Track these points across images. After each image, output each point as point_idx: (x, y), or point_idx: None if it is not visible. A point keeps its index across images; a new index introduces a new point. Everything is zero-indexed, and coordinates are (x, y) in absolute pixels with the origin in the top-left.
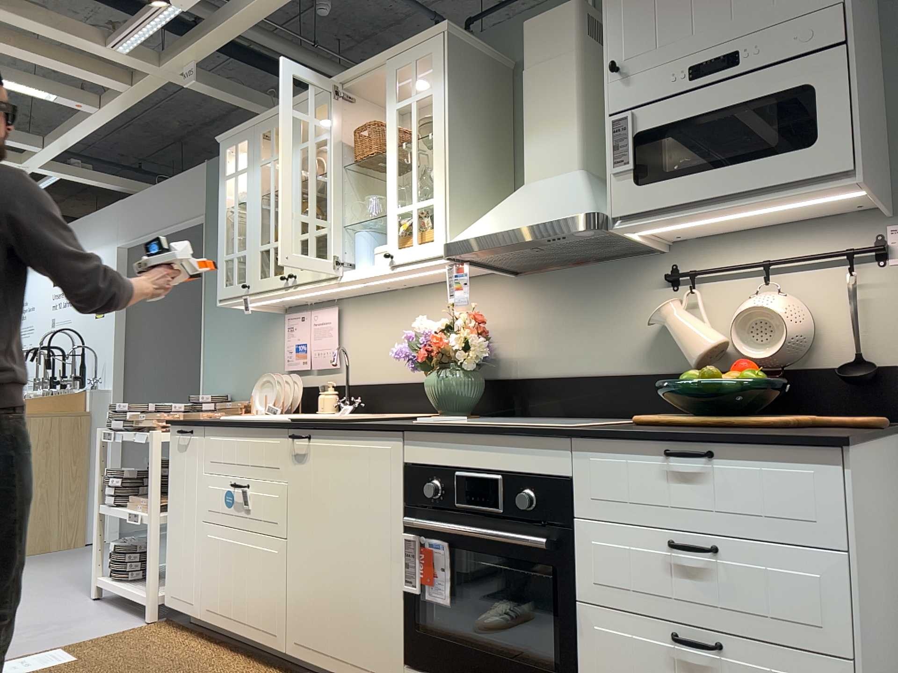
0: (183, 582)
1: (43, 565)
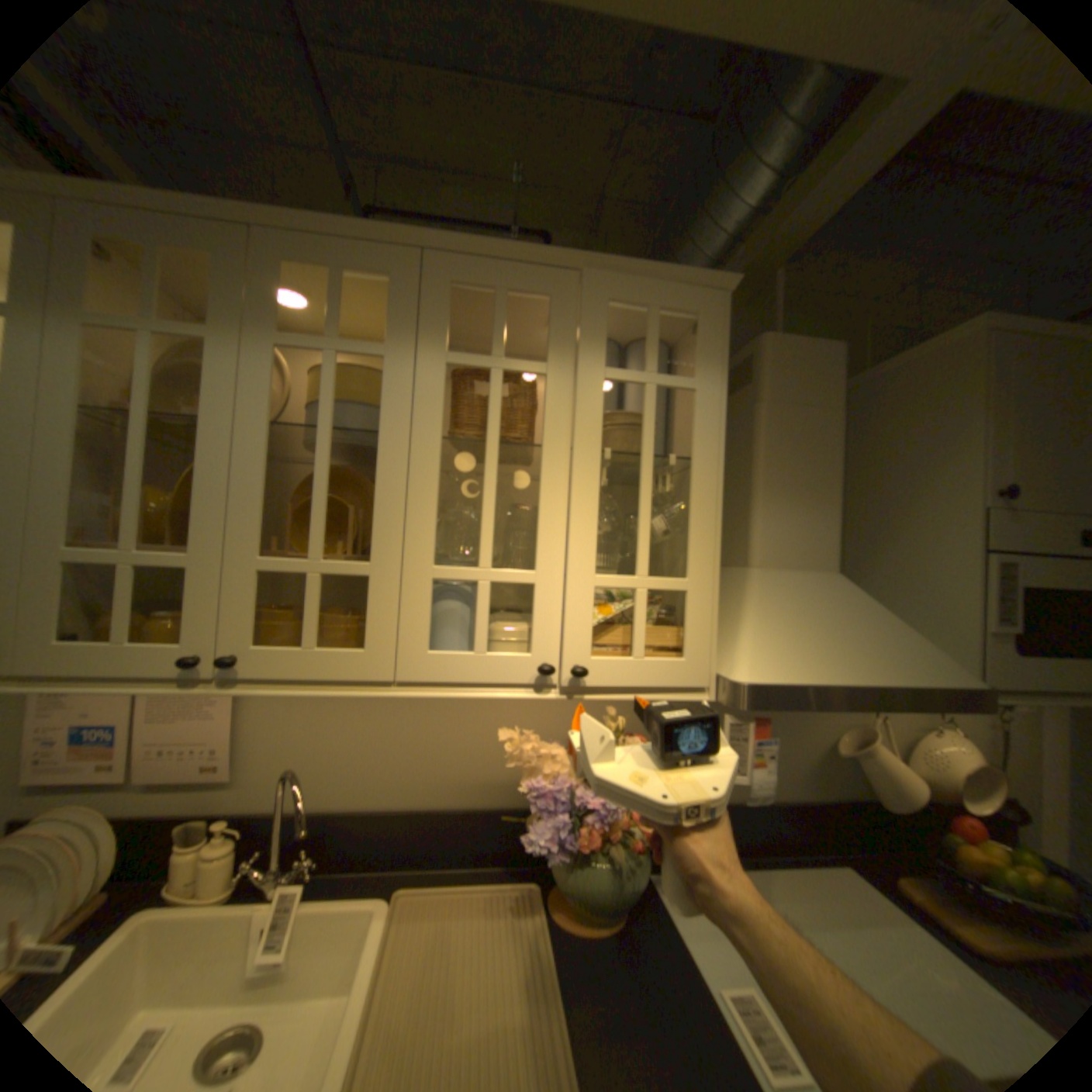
0: None
1: None
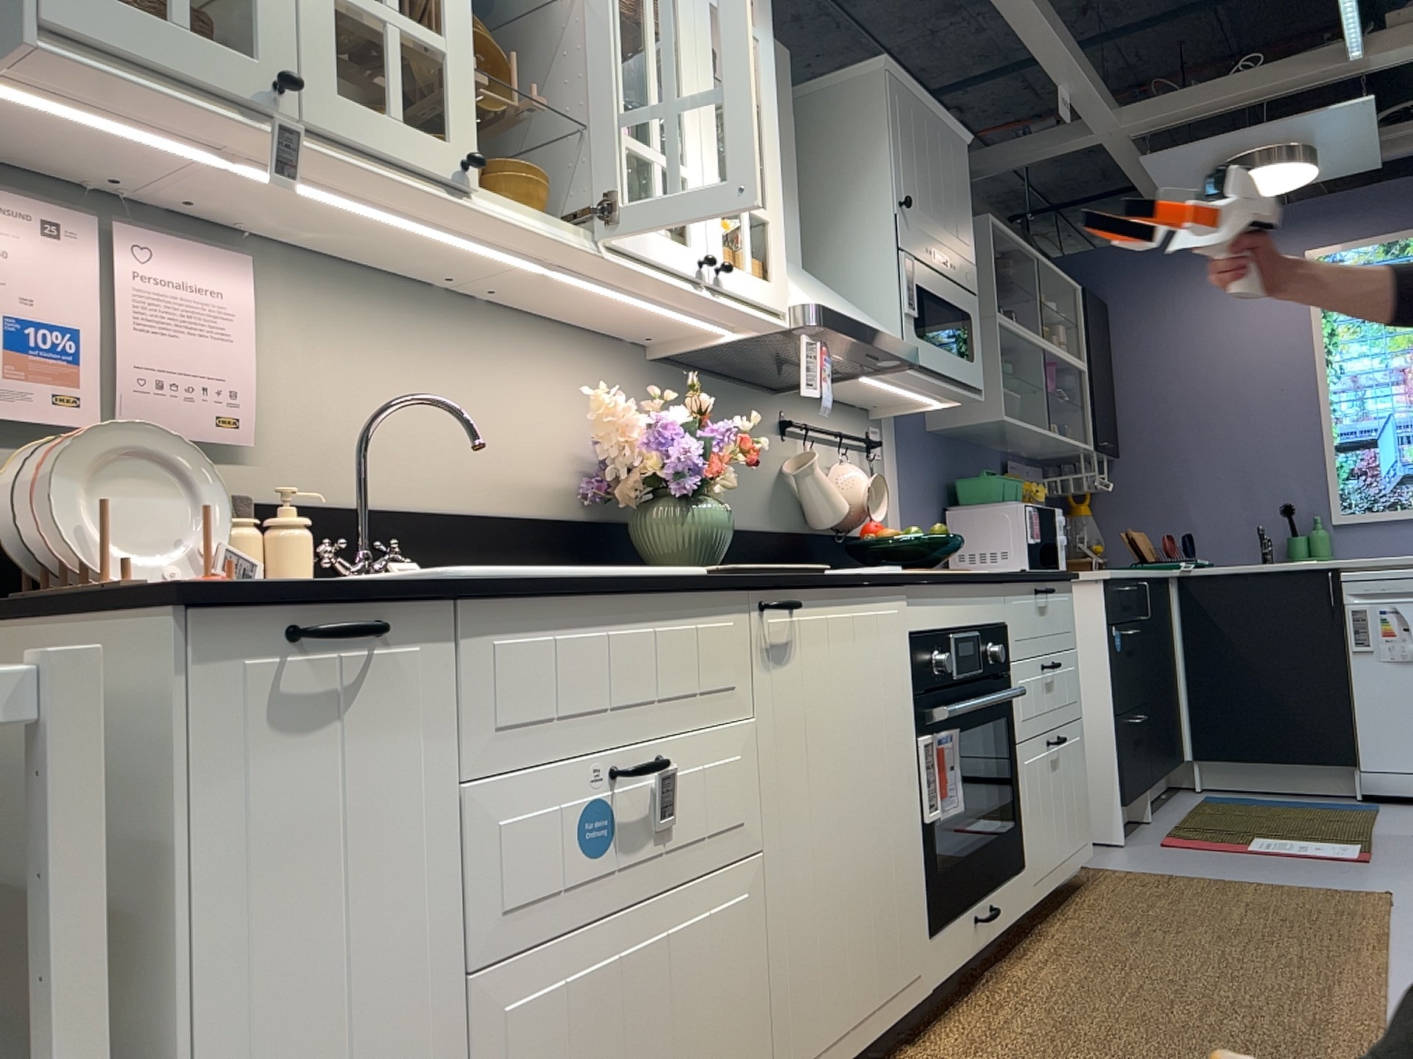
0: None
1: None
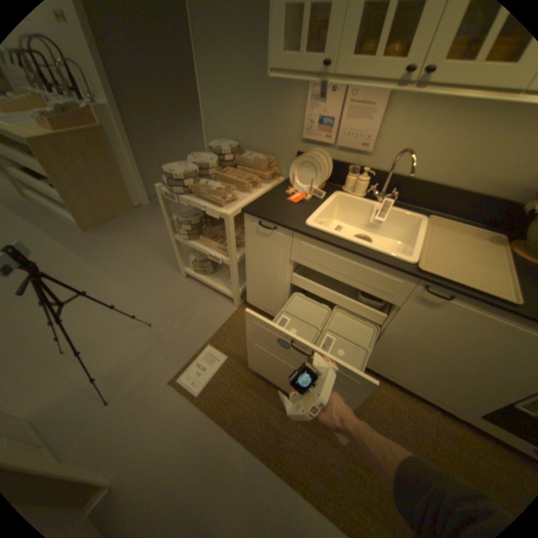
0: (265, 301)
1: (125, 235)
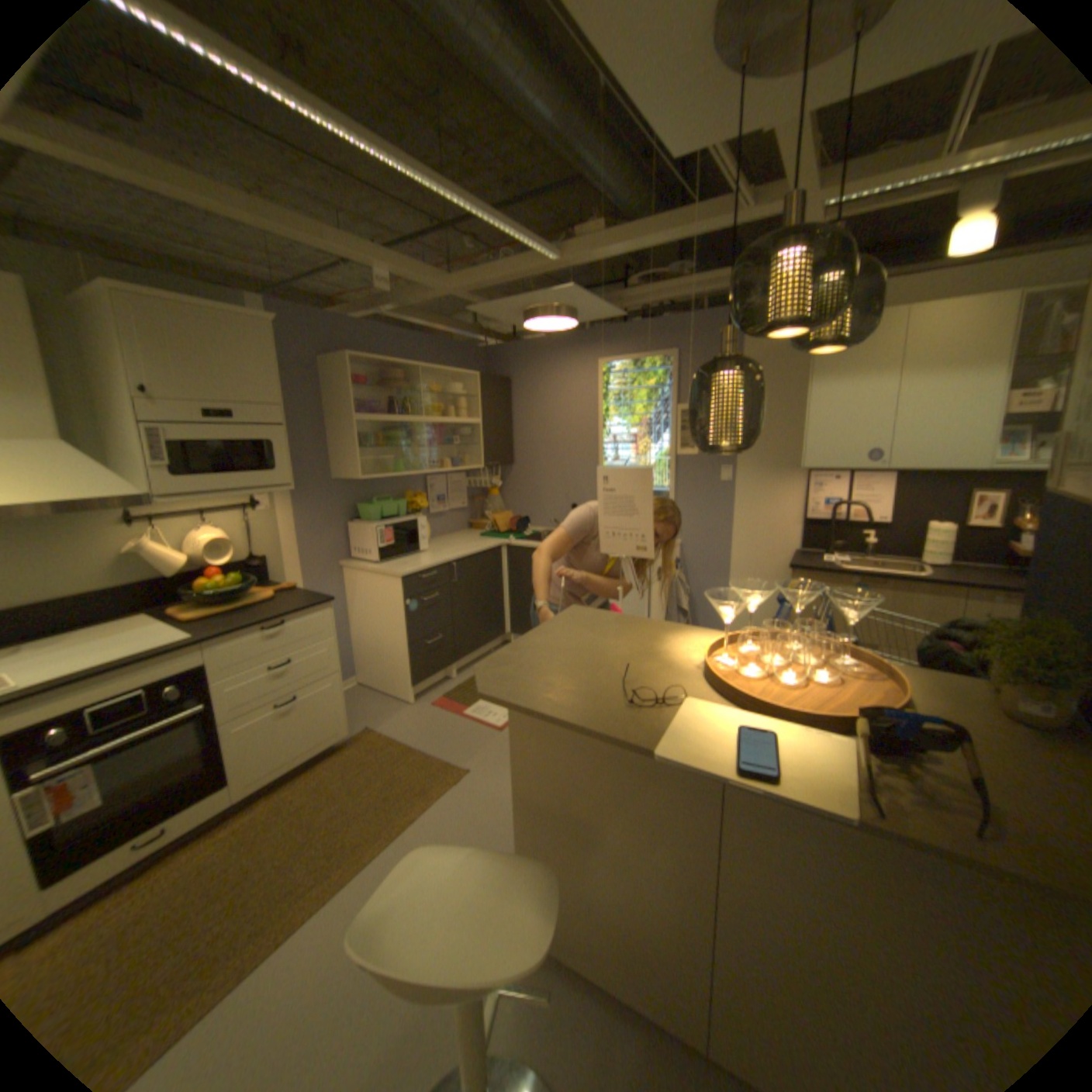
0: None
1: None
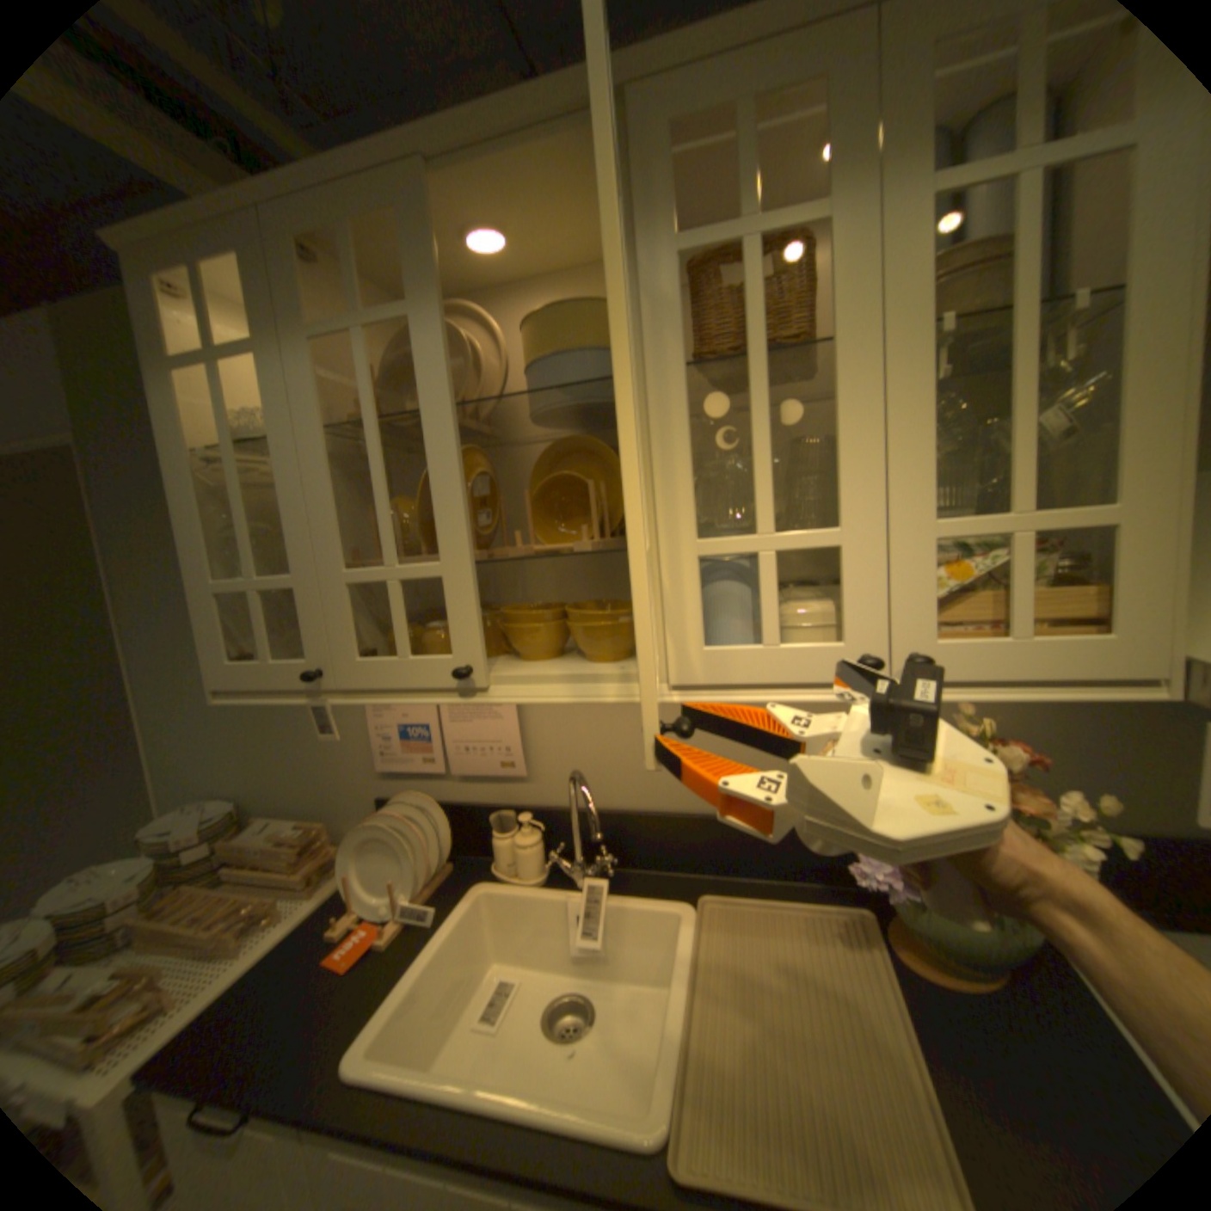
0: None
1: None
